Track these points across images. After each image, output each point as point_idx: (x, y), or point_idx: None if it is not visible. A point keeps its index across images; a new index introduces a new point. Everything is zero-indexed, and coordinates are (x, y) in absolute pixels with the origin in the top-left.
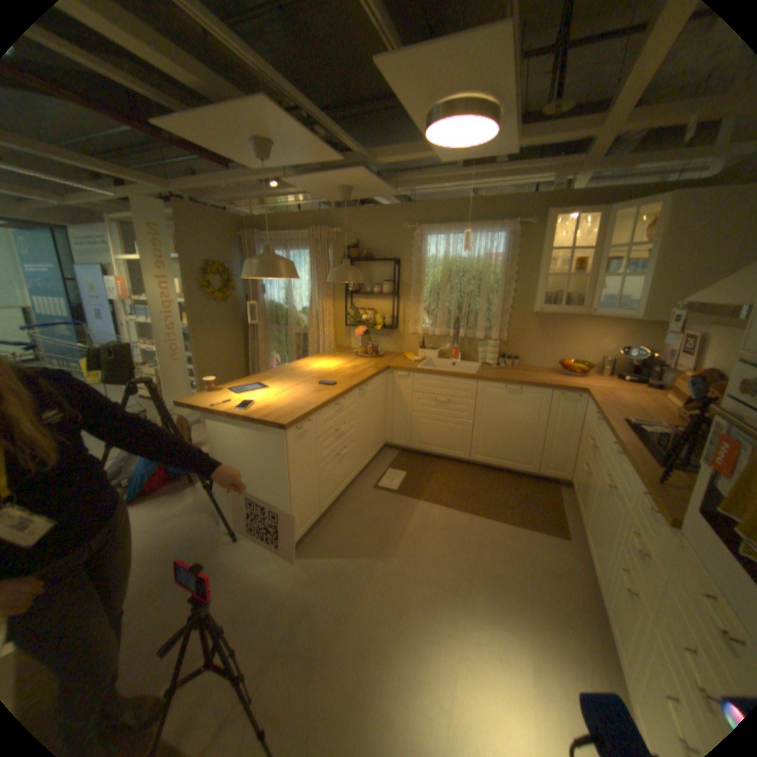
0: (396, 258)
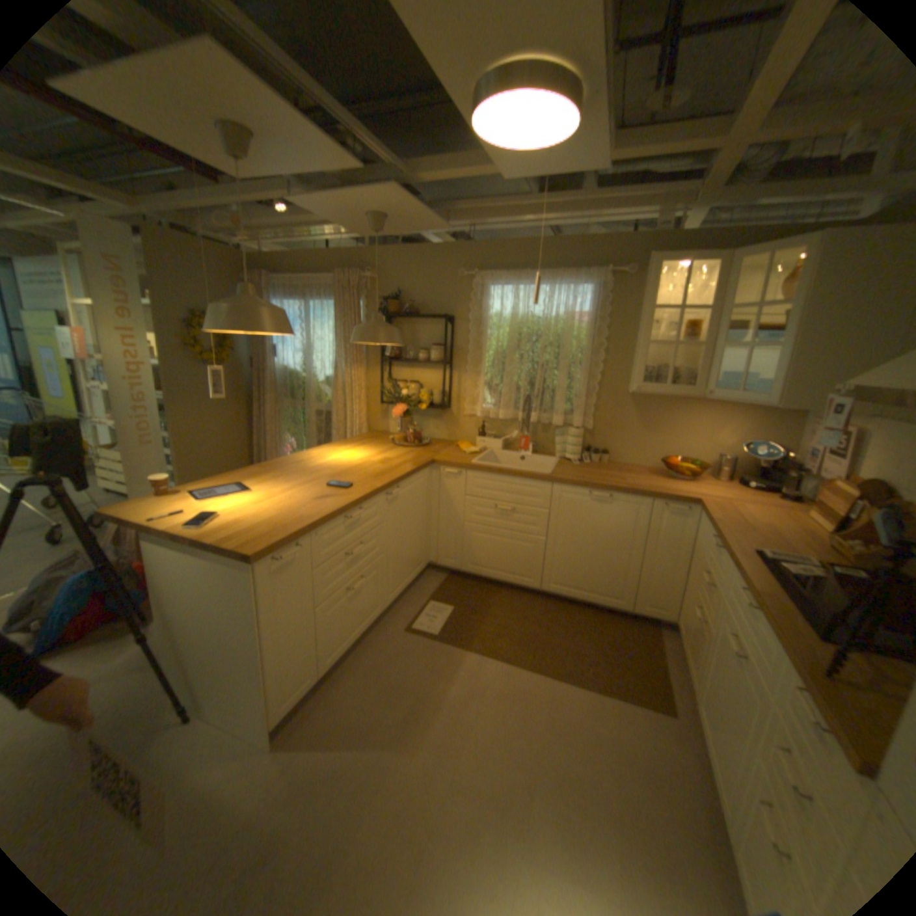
0: (449, 315)
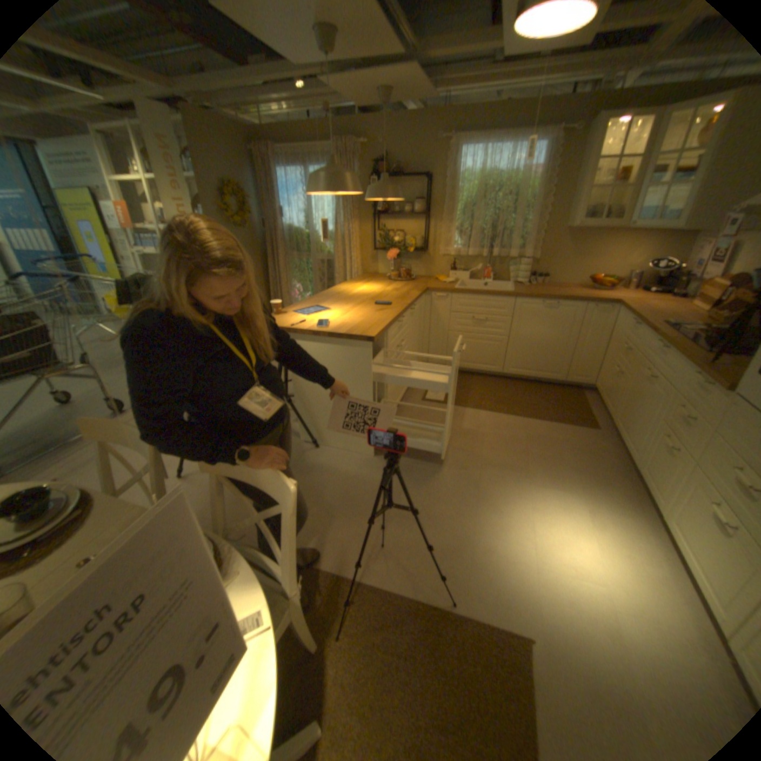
0: (427, 172)
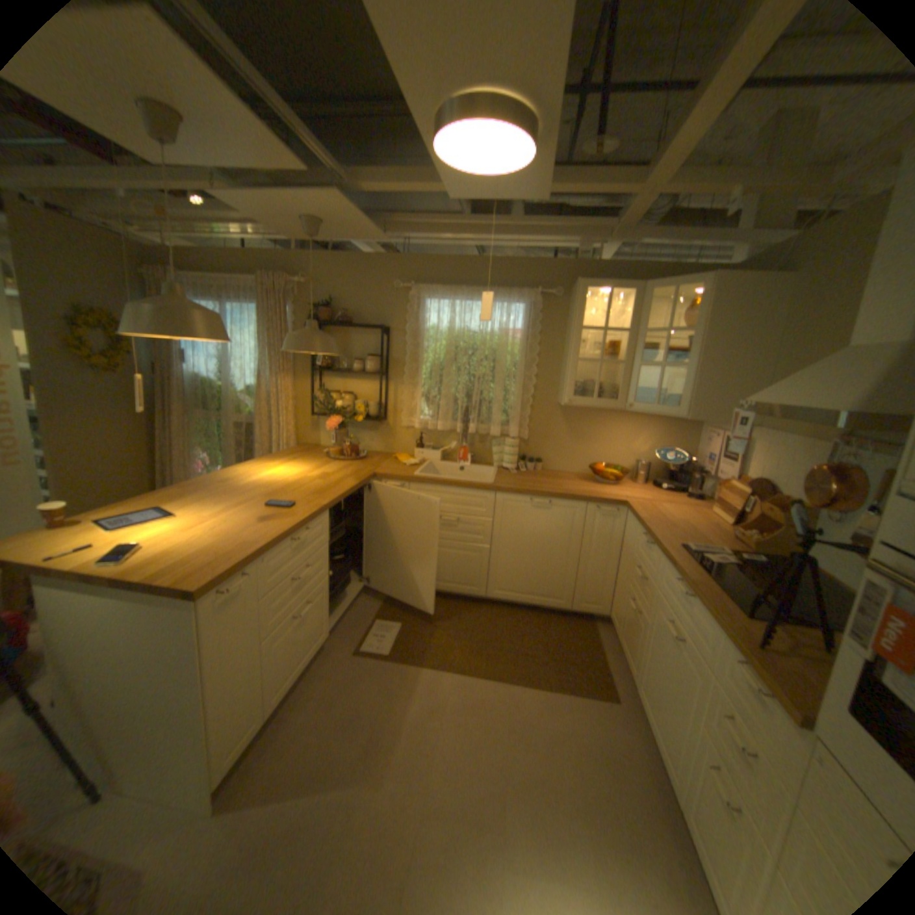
0: (384, 325)
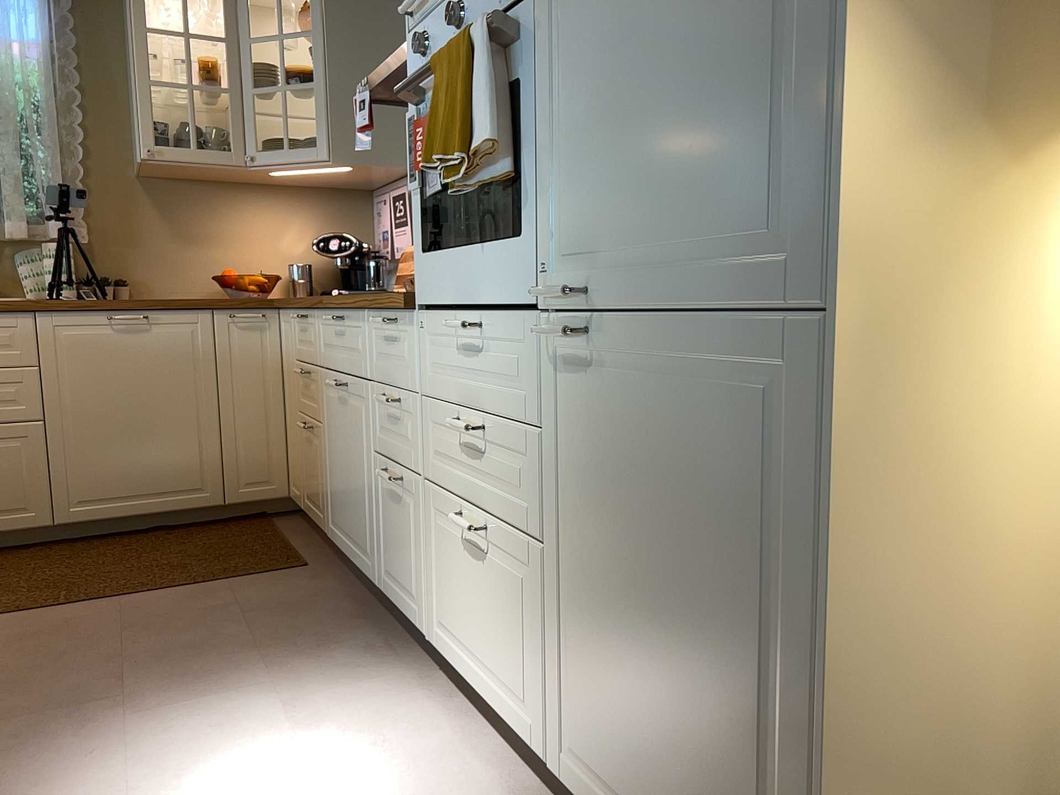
0: None
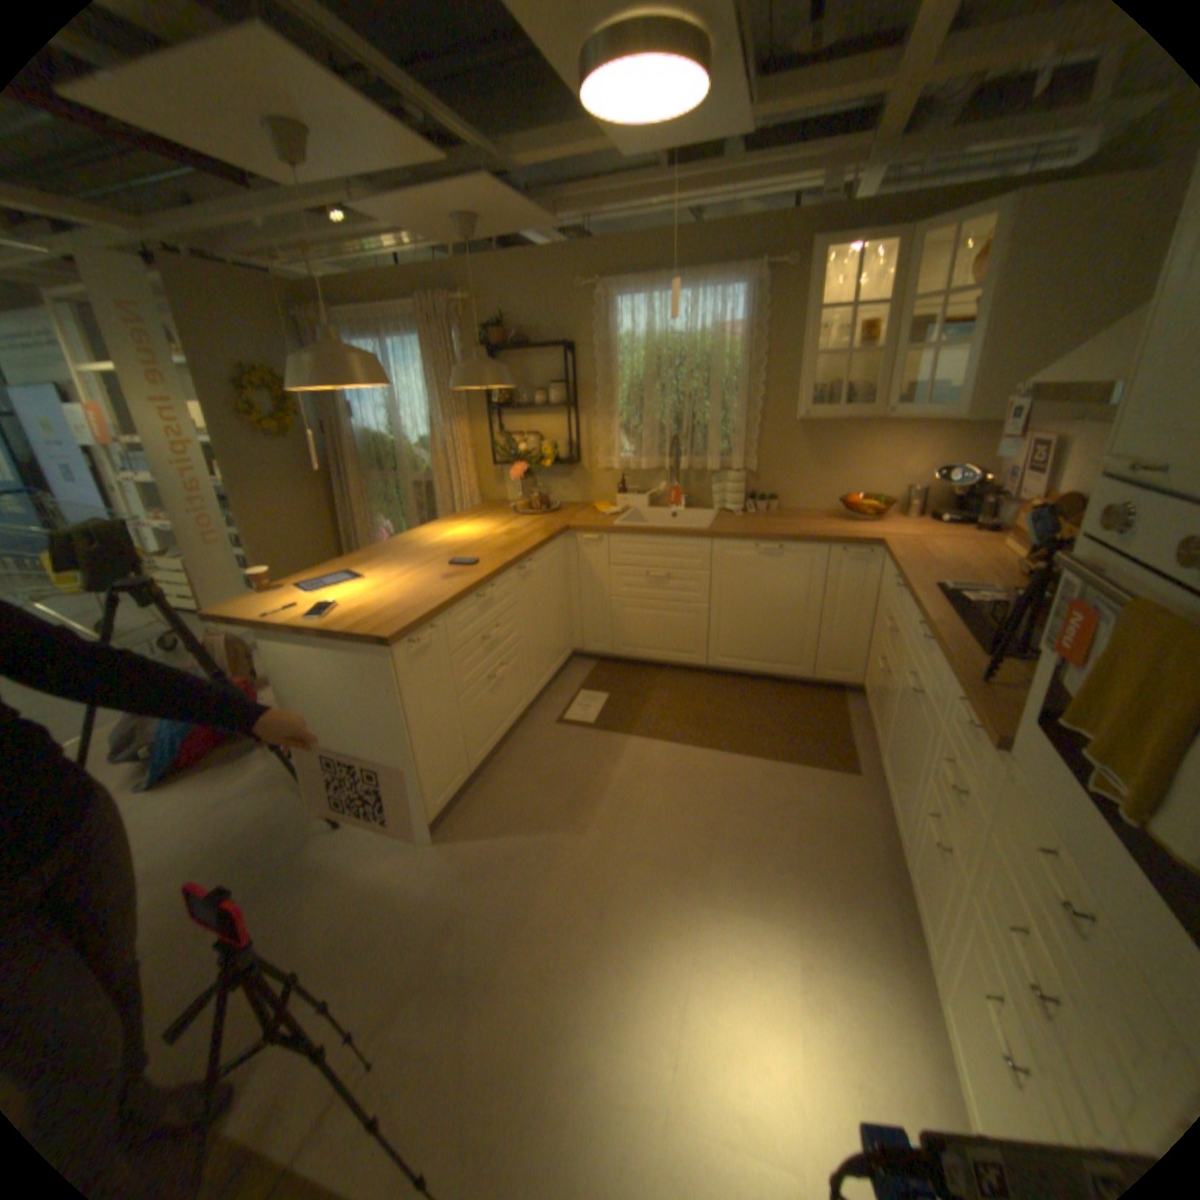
0: (567, 340)
